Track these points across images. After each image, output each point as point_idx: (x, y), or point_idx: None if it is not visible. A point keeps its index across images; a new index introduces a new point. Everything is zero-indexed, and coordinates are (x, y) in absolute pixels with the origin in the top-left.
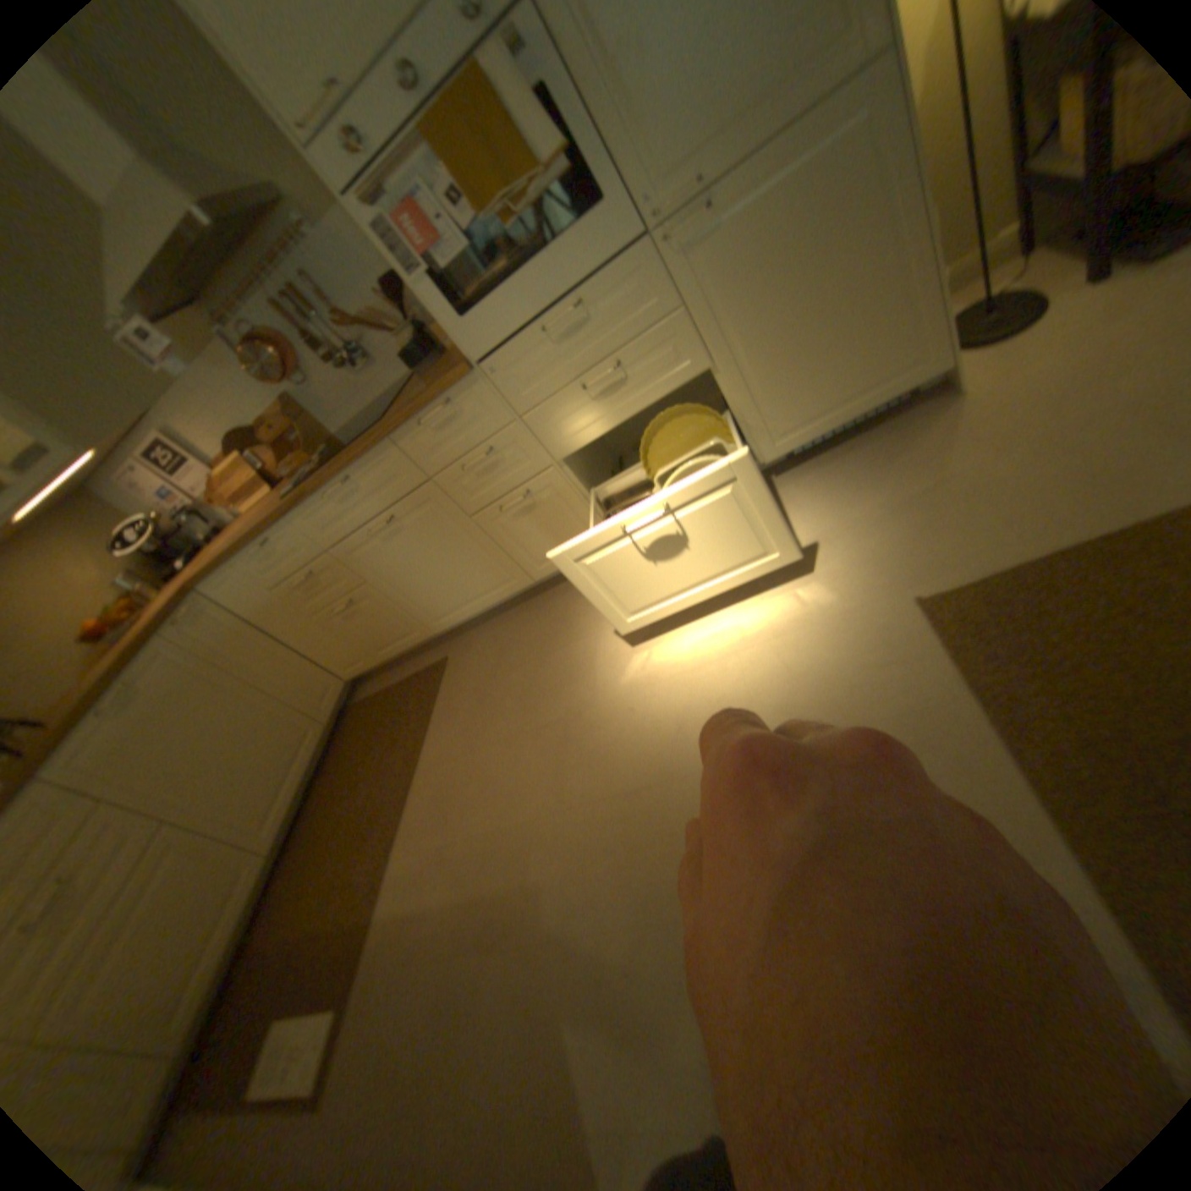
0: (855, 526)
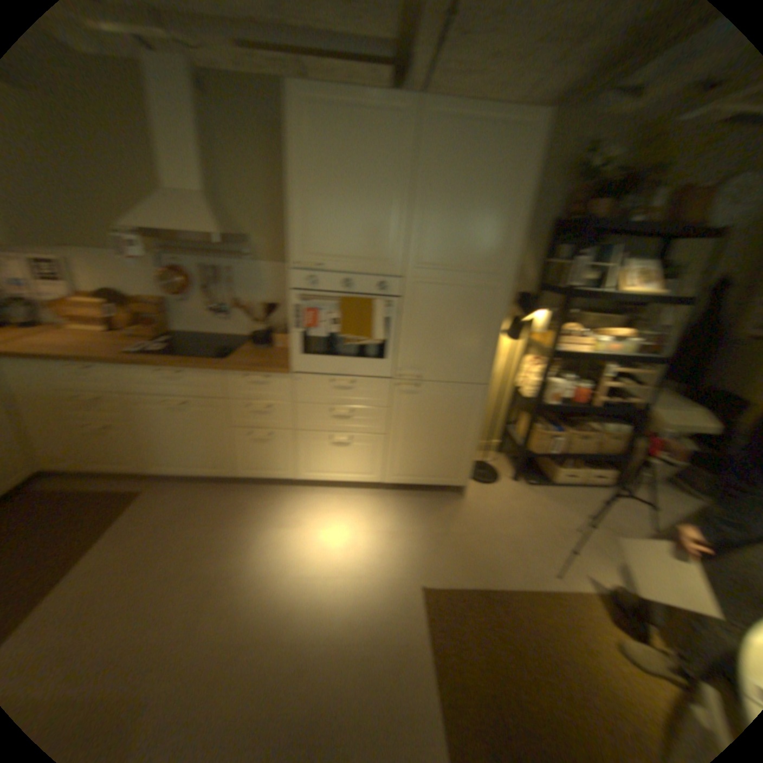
0: (409, 535)
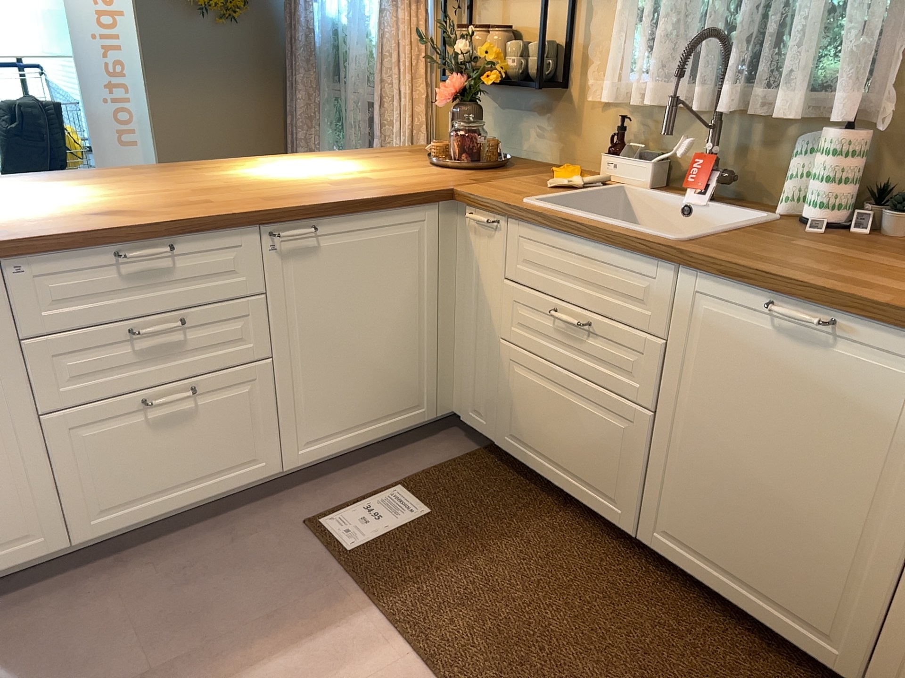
0: None
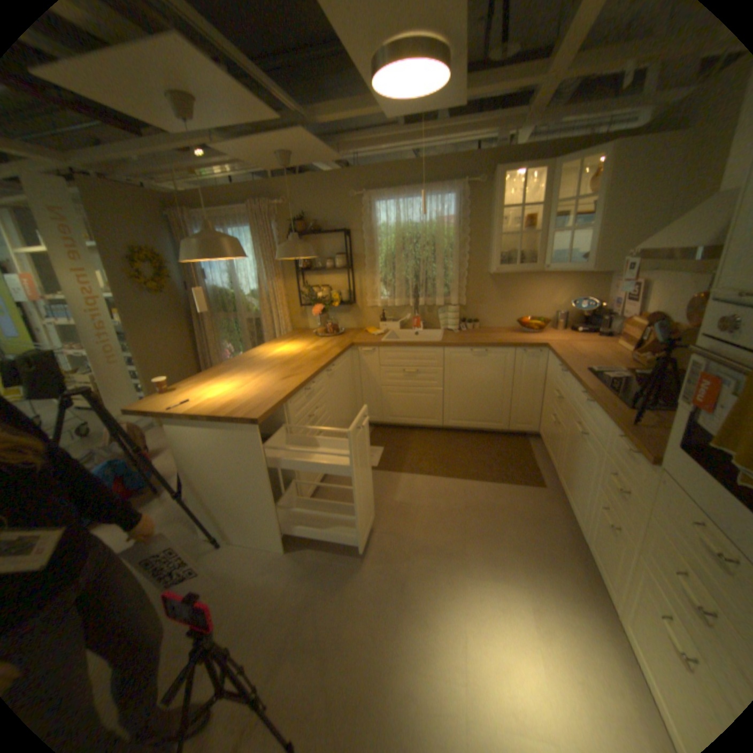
0: None
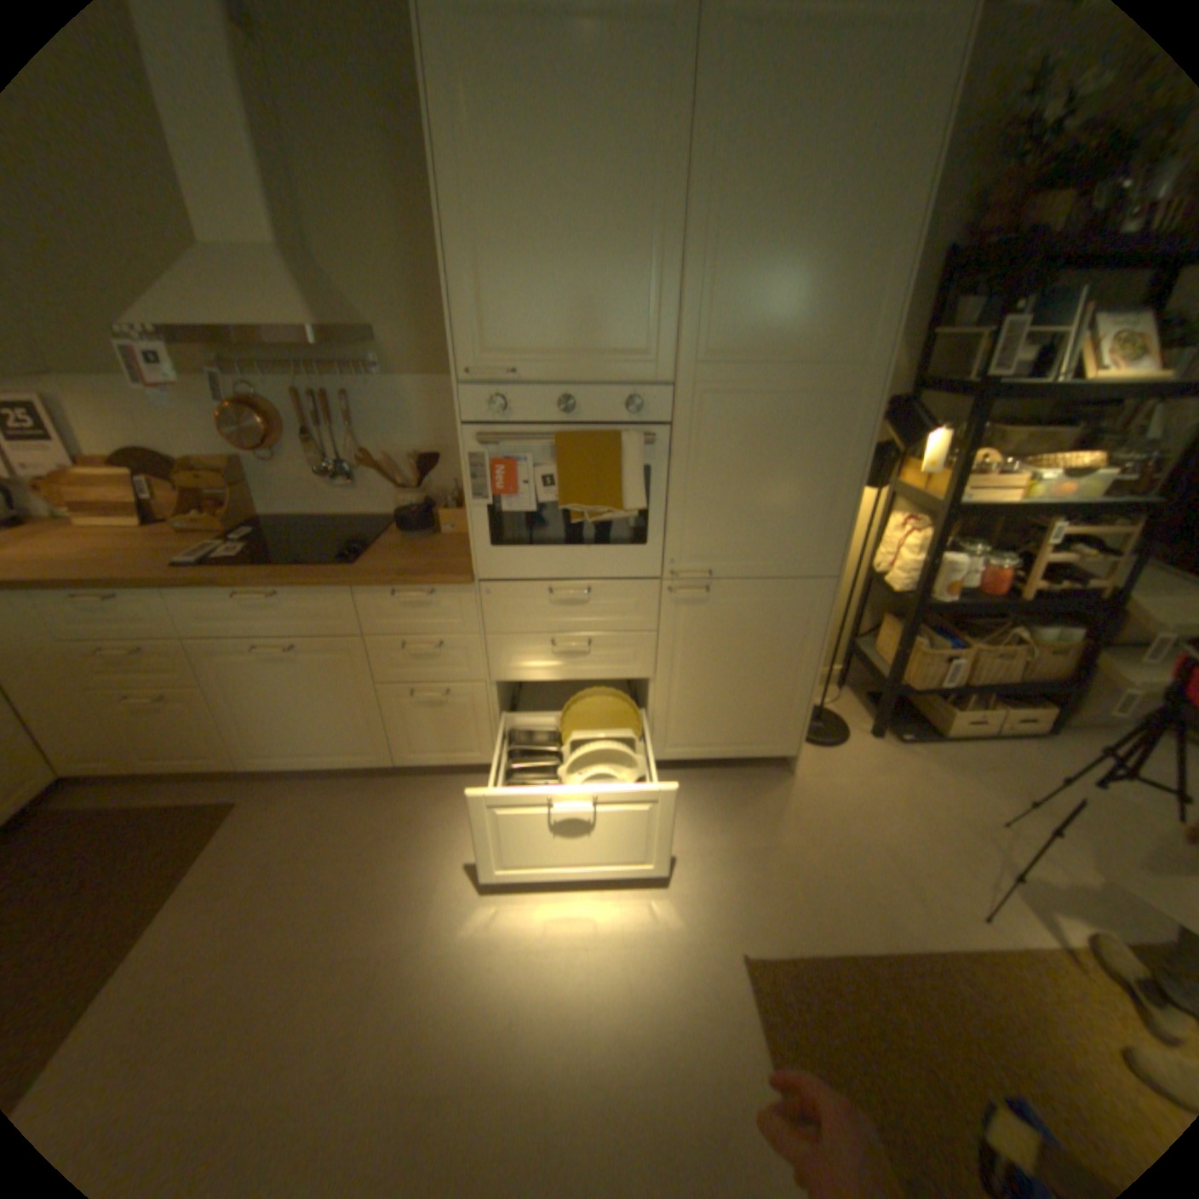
0: (704, 856)
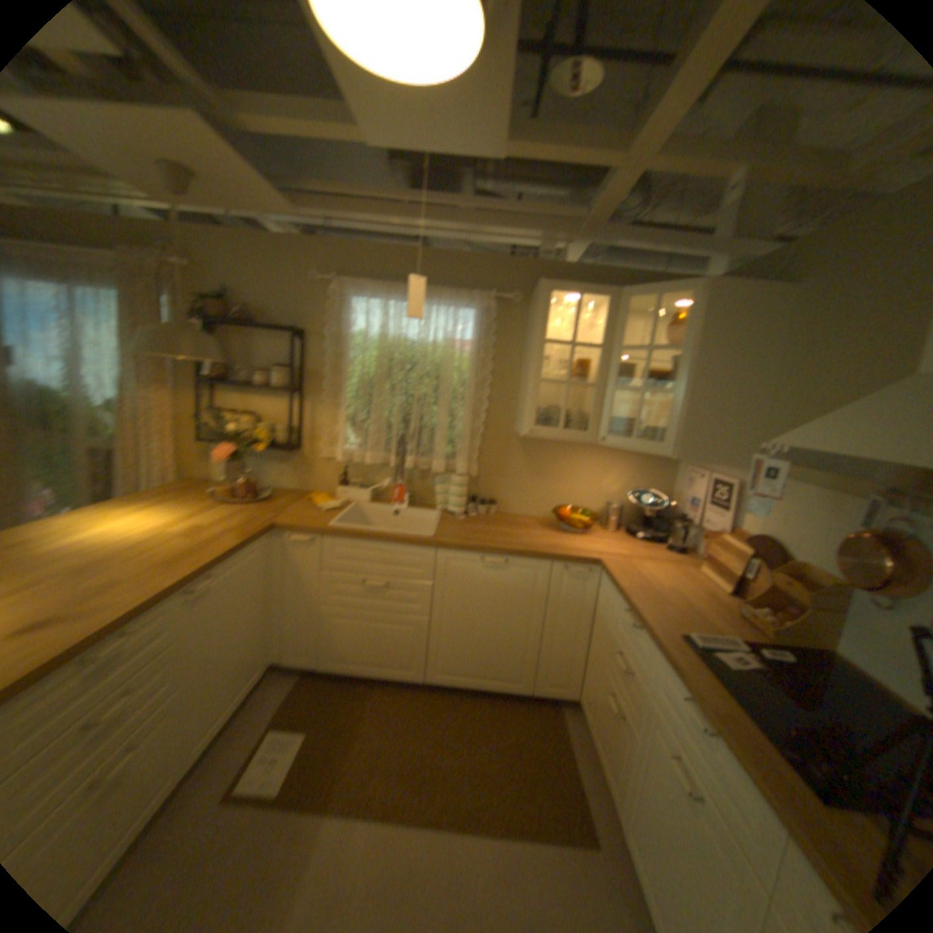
0: None
